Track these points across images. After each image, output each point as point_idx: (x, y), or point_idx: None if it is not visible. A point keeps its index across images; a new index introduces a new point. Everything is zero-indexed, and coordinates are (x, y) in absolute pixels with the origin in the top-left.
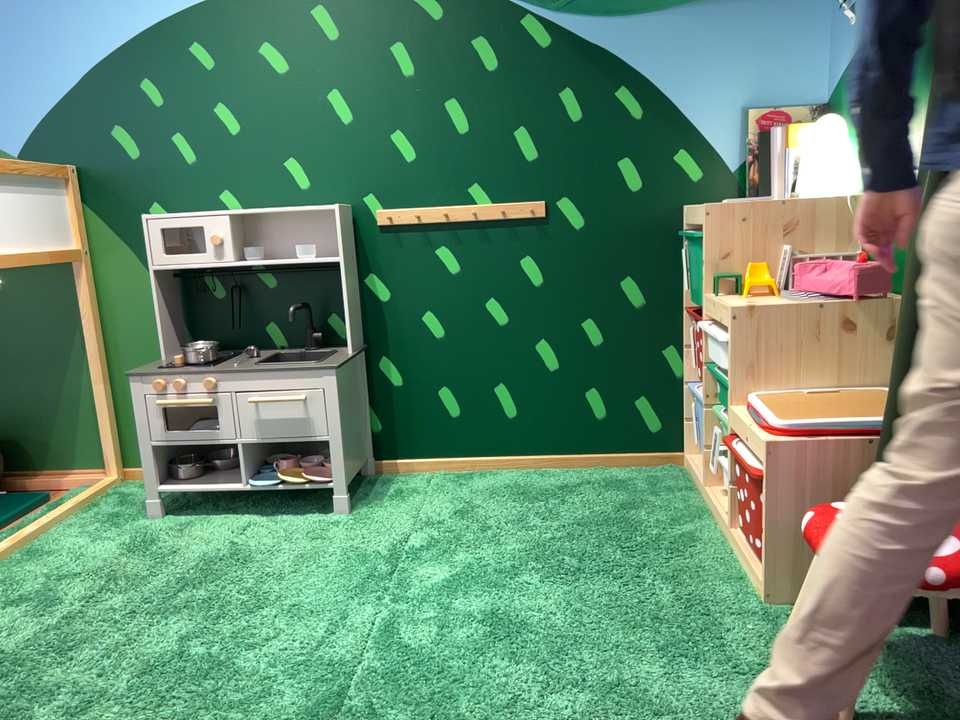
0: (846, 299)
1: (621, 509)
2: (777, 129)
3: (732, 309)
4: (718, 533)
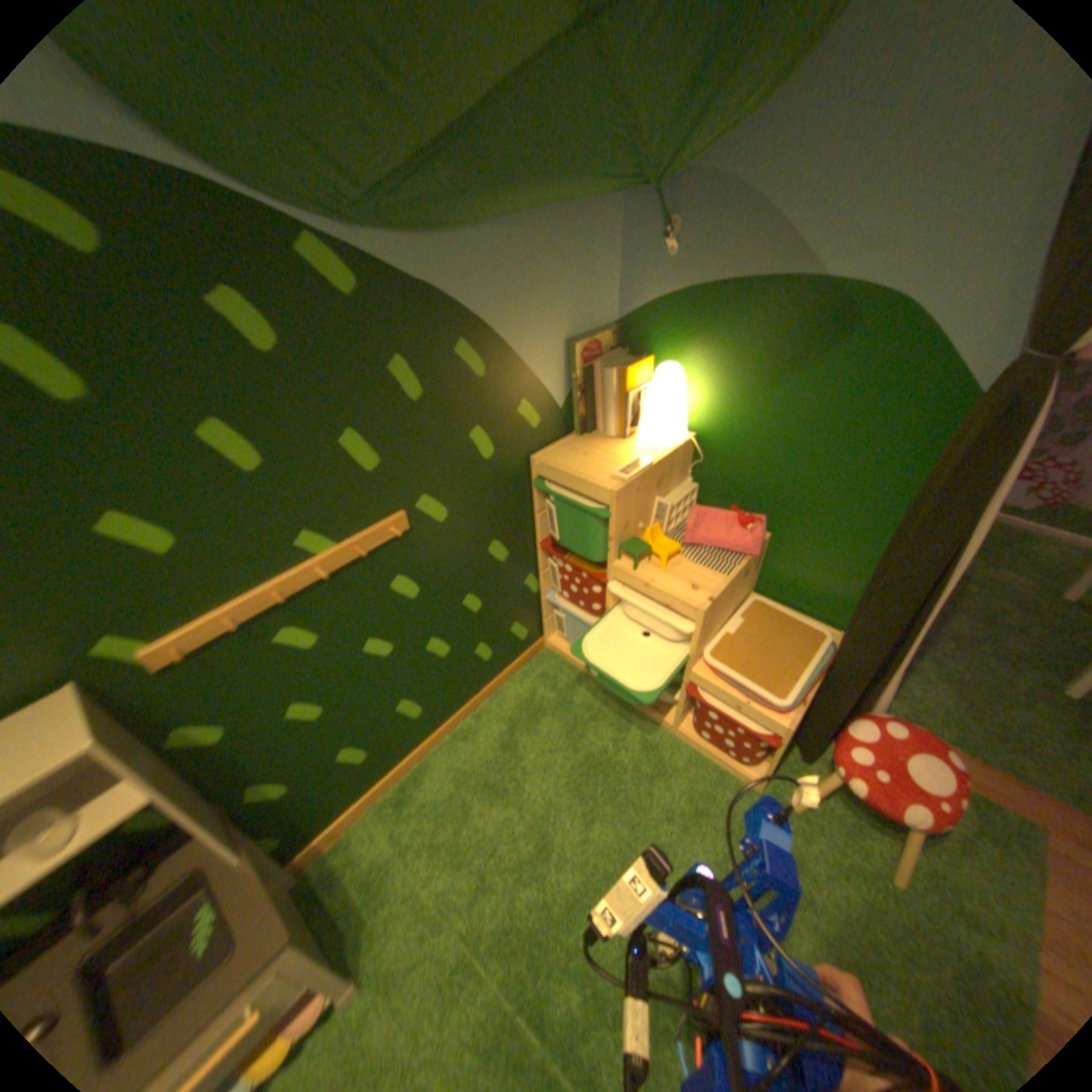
0: (750, 558)
1: (573, 742)
2: (597, 359)
3: (704, 611)
4: (655, 725)
